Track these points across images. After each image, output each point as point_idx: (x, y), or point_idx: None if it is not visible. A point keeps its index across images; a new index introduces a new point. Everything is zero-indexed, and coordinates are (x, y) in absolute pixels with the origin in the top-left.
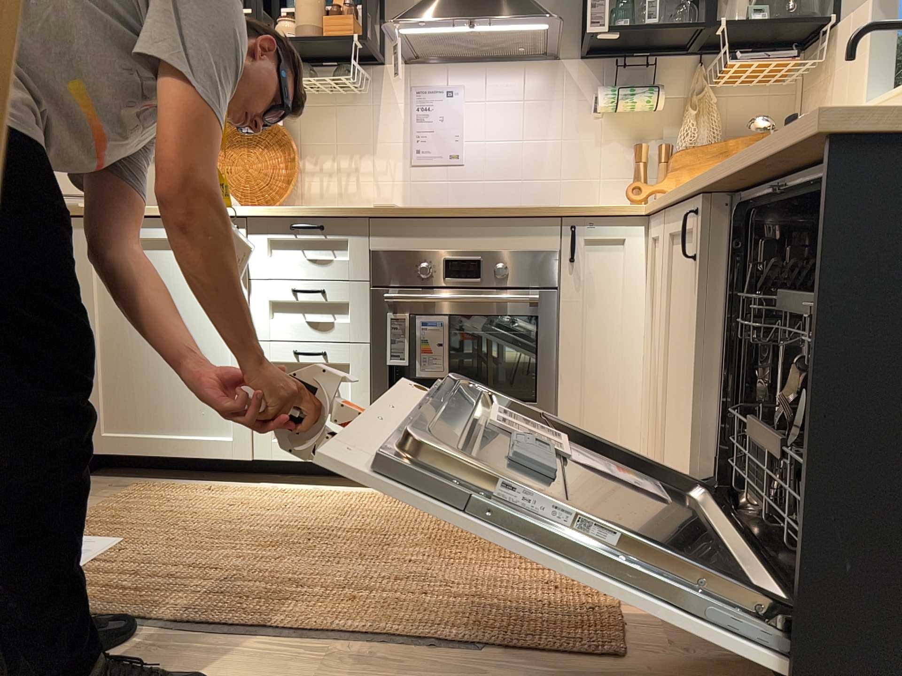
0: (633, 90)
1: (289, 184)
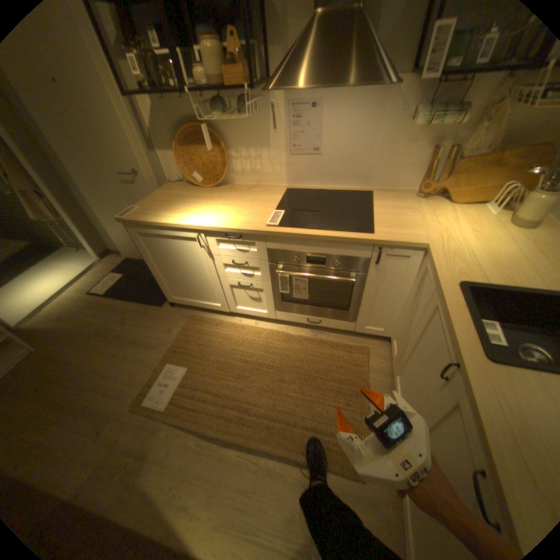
0: (448, 110)
1: (225, 167)
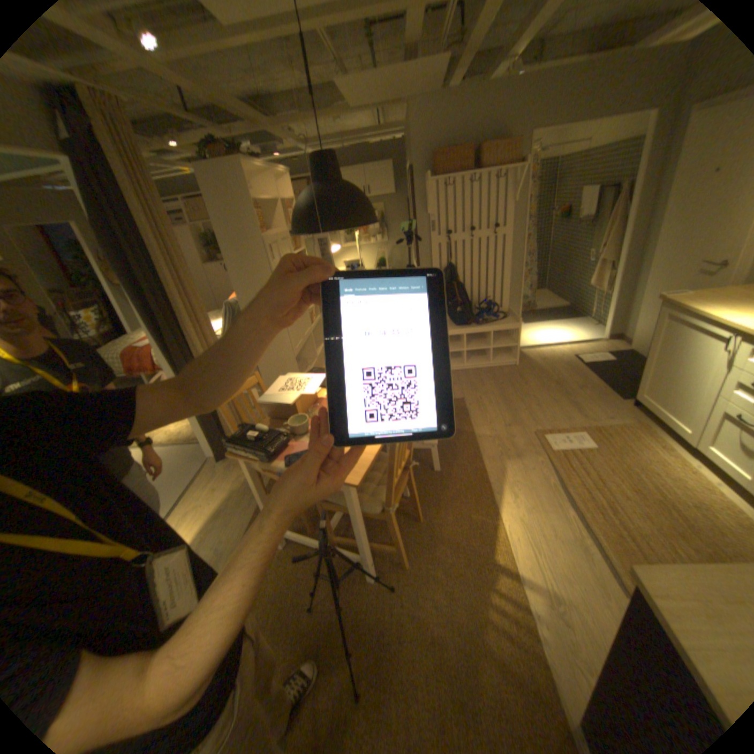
0: None
1: None
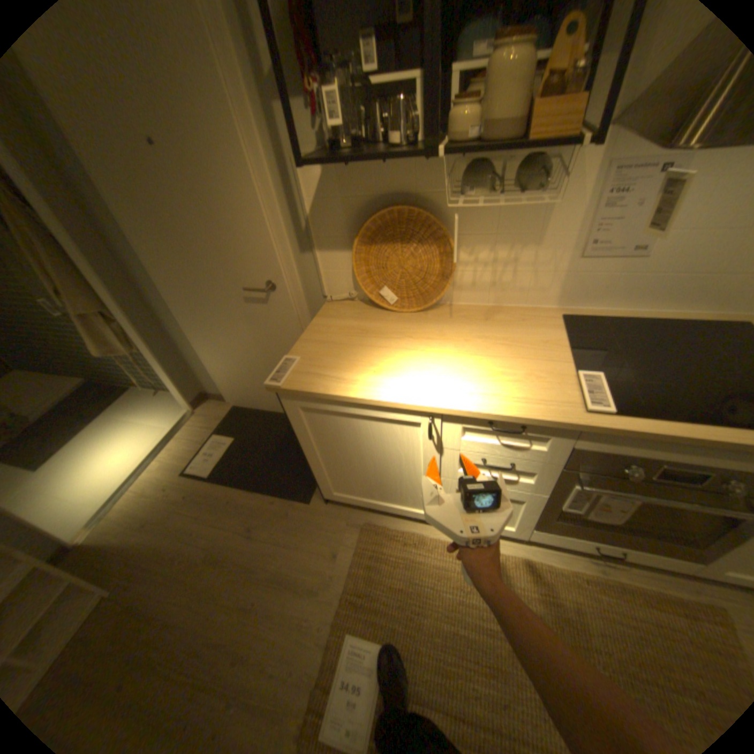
0: None
1: (445, 278)
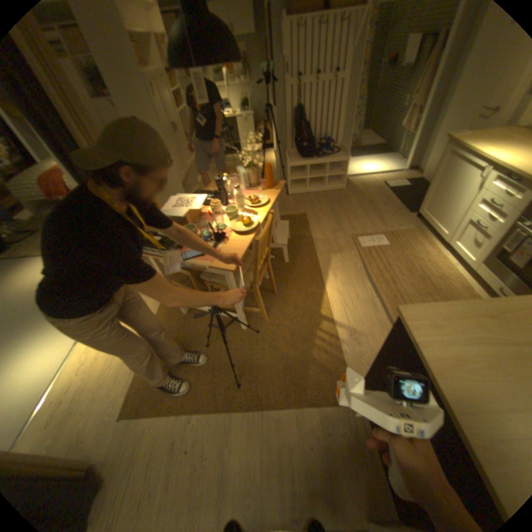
0: None
1: None
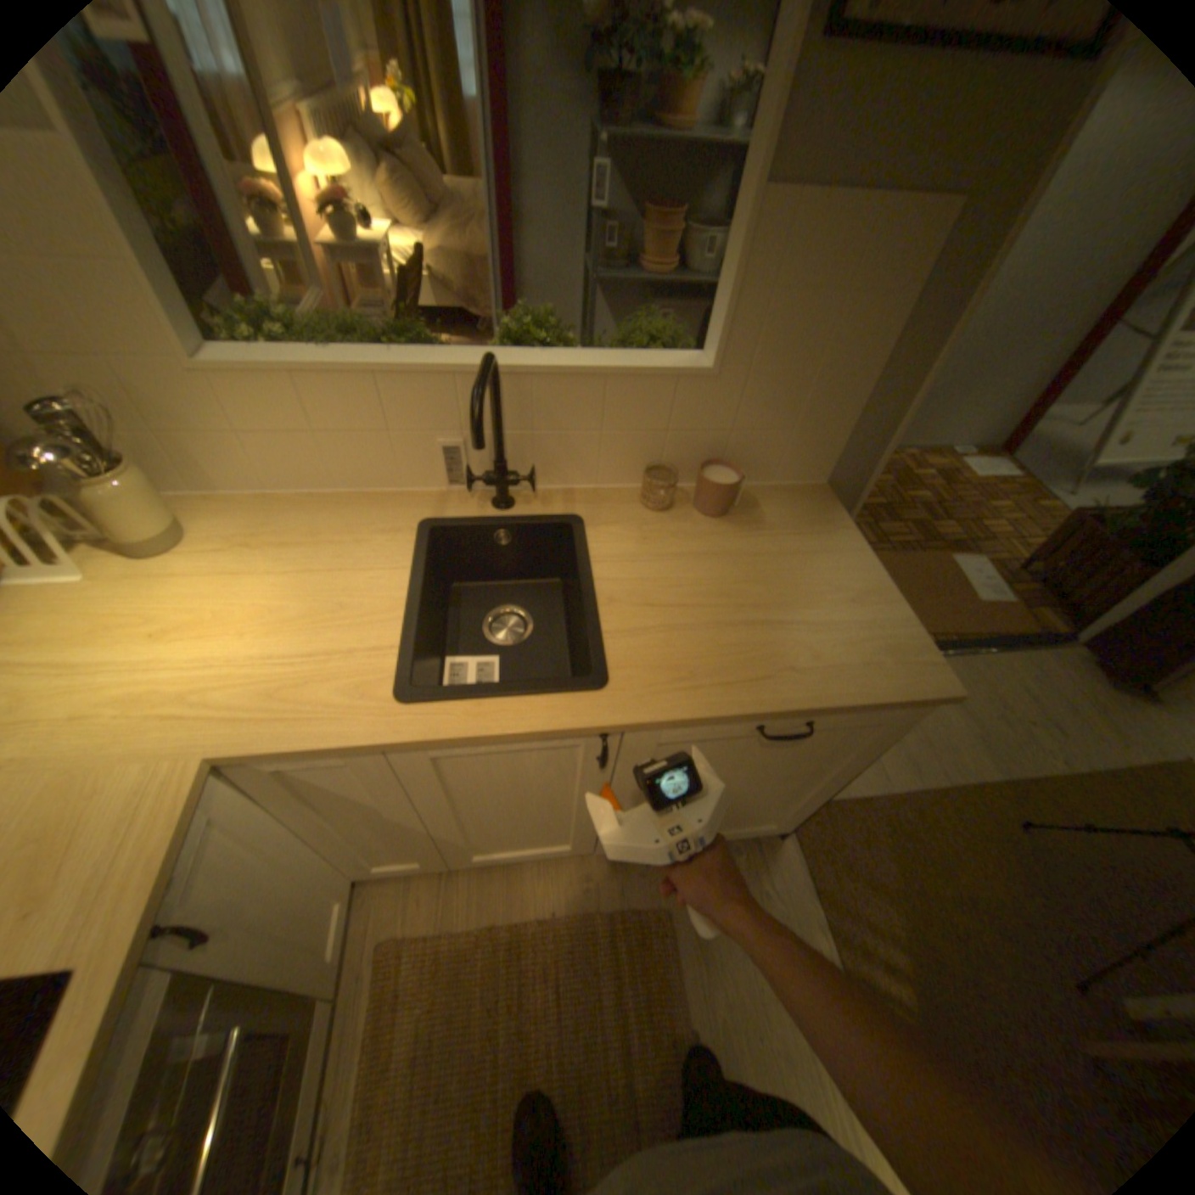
0: None
1: None
